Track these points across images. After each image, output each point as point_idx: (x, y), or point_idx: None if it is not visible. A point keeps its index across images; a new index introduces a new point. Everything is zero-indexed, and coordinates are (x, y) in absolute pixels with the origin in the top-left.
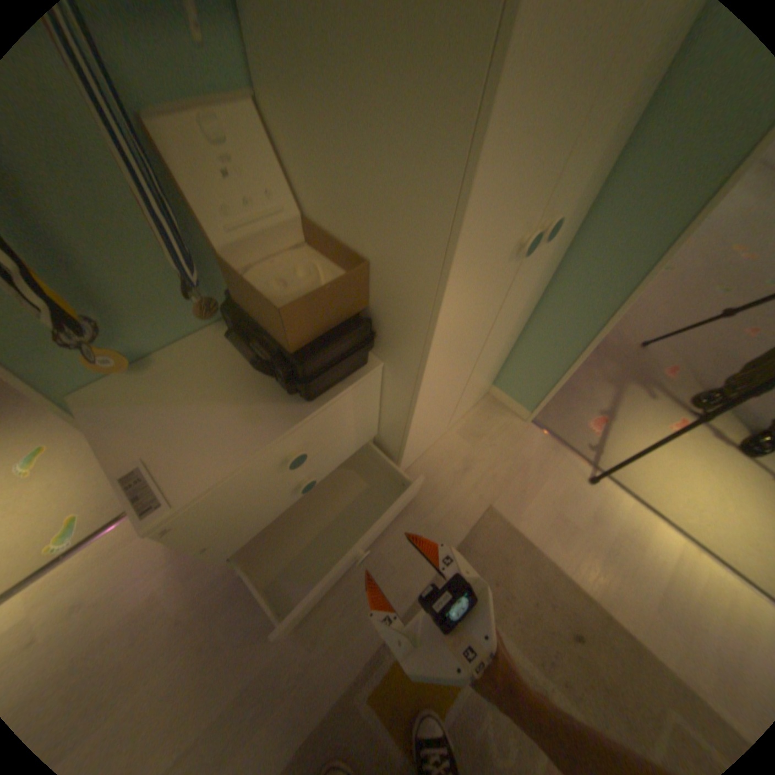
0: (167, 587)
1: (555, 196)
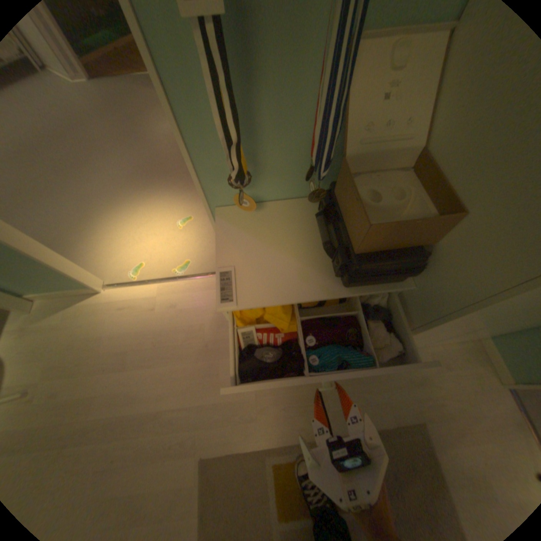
0: (210, 326)
1: None
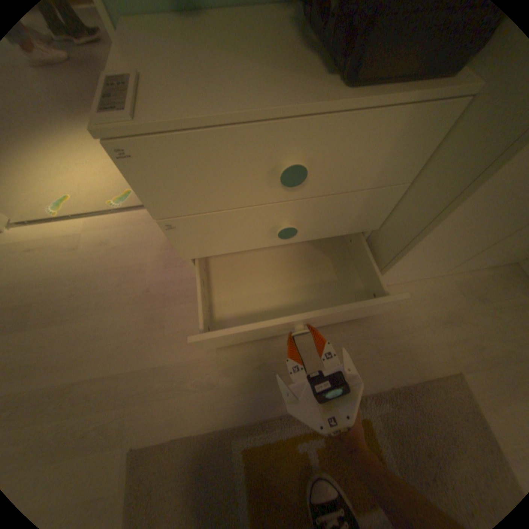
0: (154, 264)
1: None
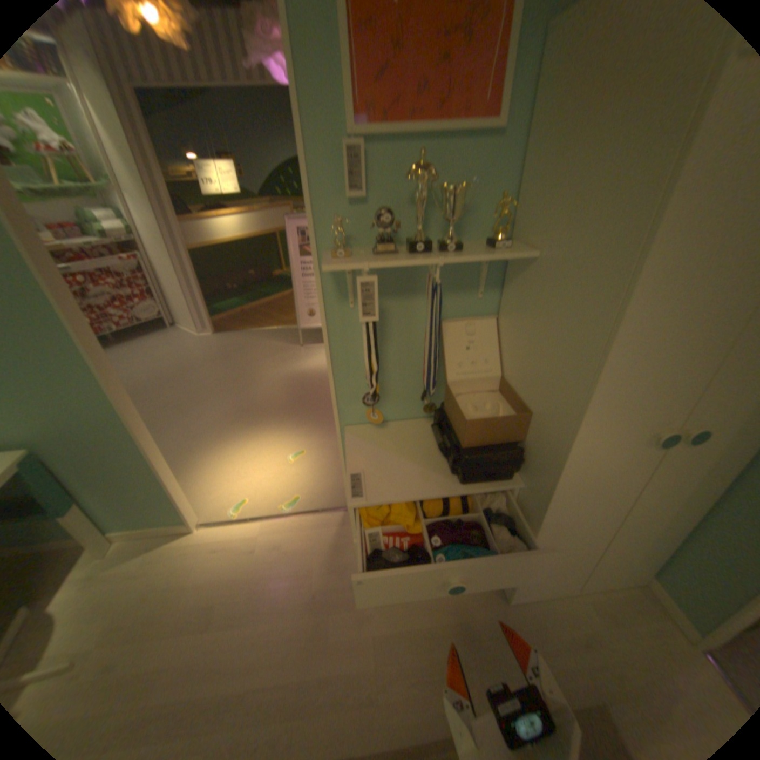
0: (320, 571)
1: (695, 413)
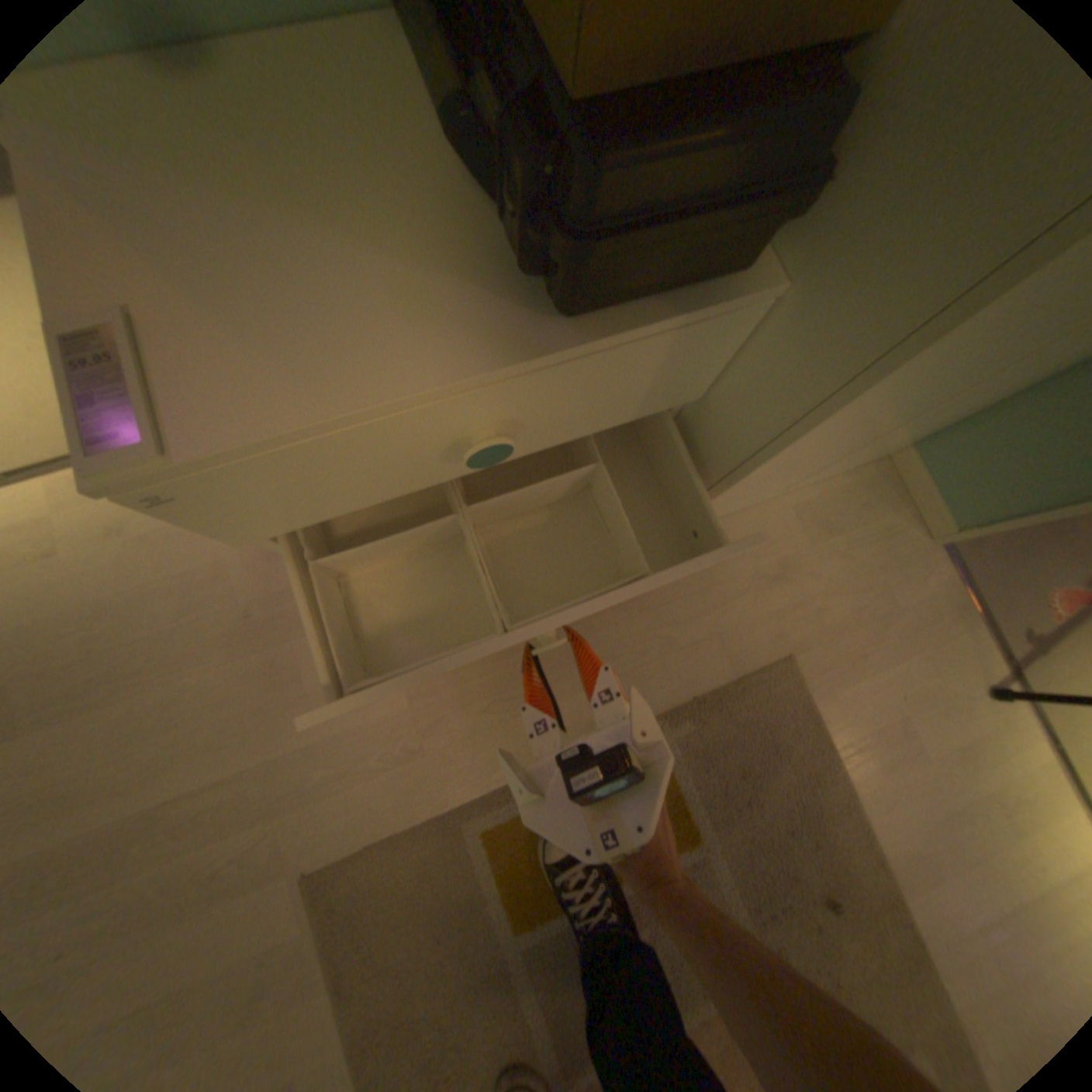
0: (243, 562)
1: None
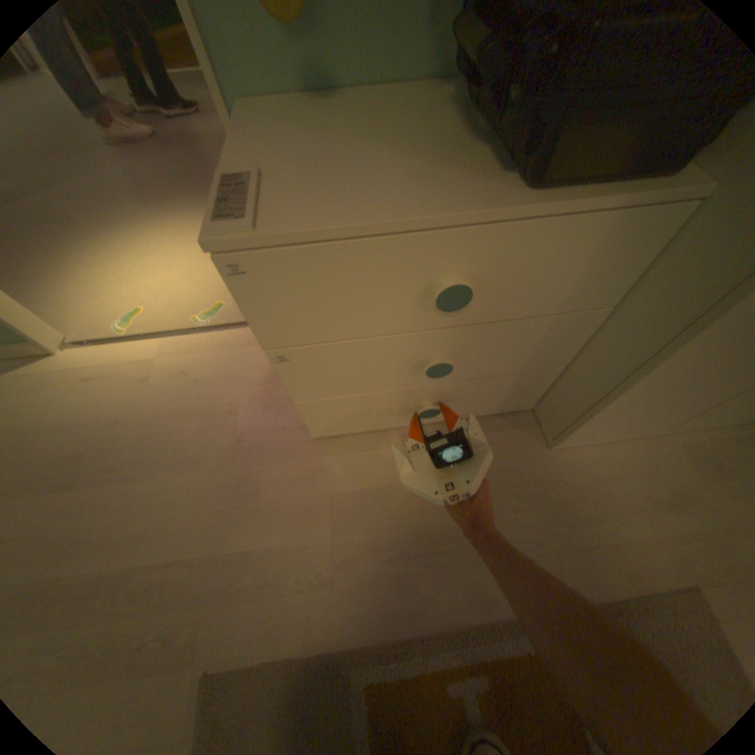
0: (250, 404)
1: None
